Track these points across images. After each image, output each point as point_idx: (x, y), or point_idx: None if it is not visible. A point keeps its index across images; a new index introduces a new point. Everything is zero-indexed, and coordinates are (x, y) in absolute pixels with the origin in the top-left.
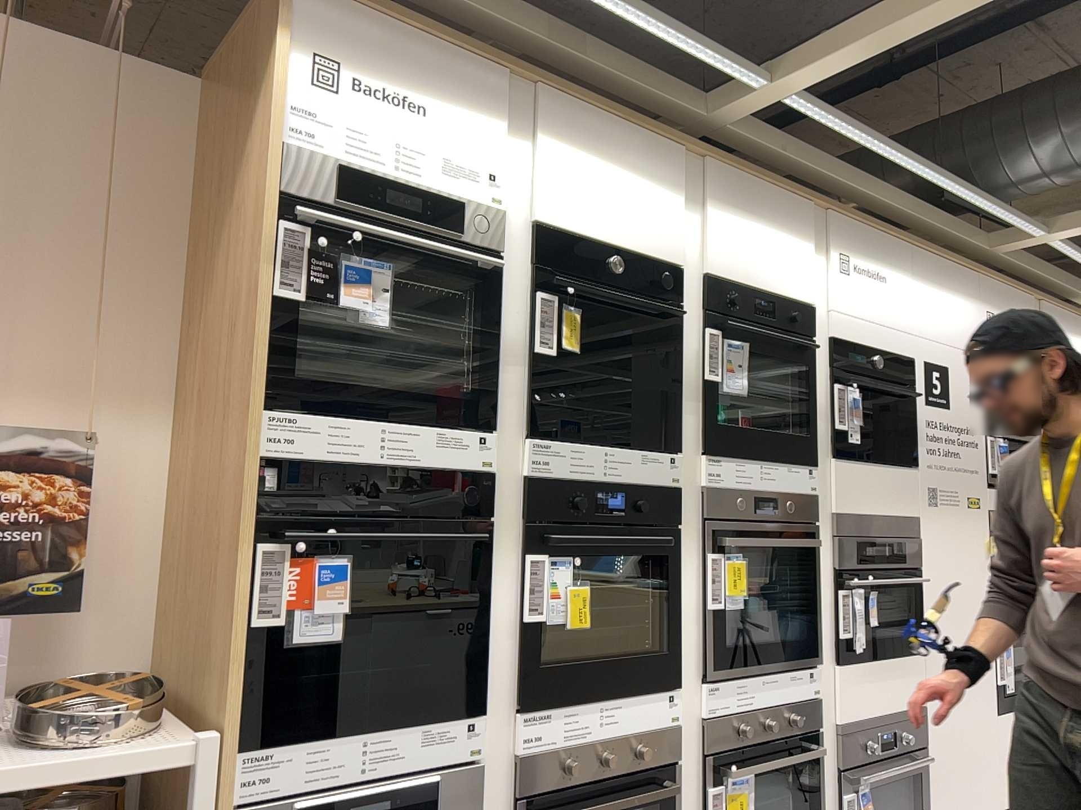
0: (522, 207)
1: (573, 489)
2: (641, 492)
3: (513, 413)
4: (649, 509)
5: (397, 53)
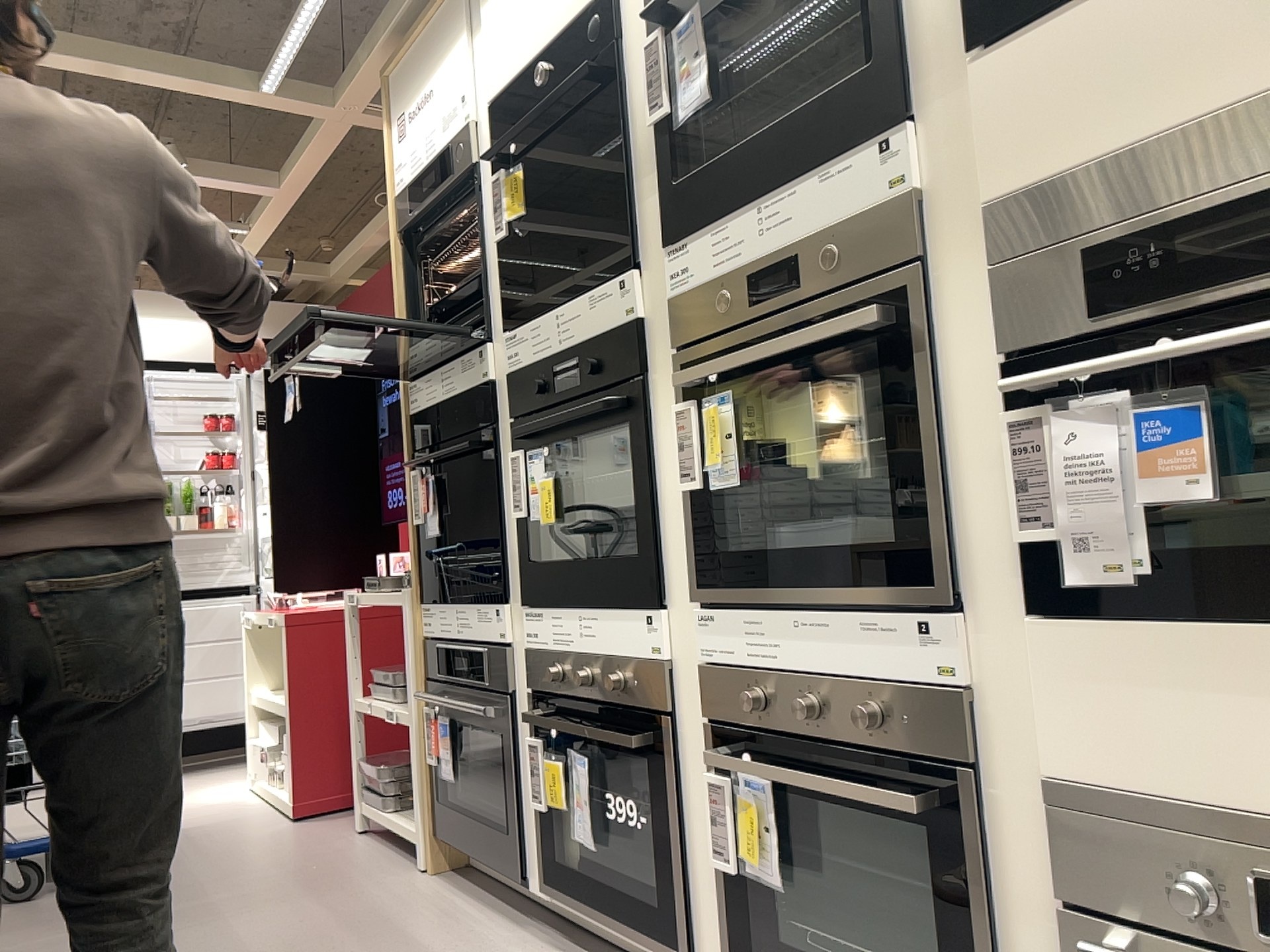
0: (483, 92)
1: (535, 375)
2: (595, 350)
3: (498, 315)
4: (606, 369)
5: (413, 59)
